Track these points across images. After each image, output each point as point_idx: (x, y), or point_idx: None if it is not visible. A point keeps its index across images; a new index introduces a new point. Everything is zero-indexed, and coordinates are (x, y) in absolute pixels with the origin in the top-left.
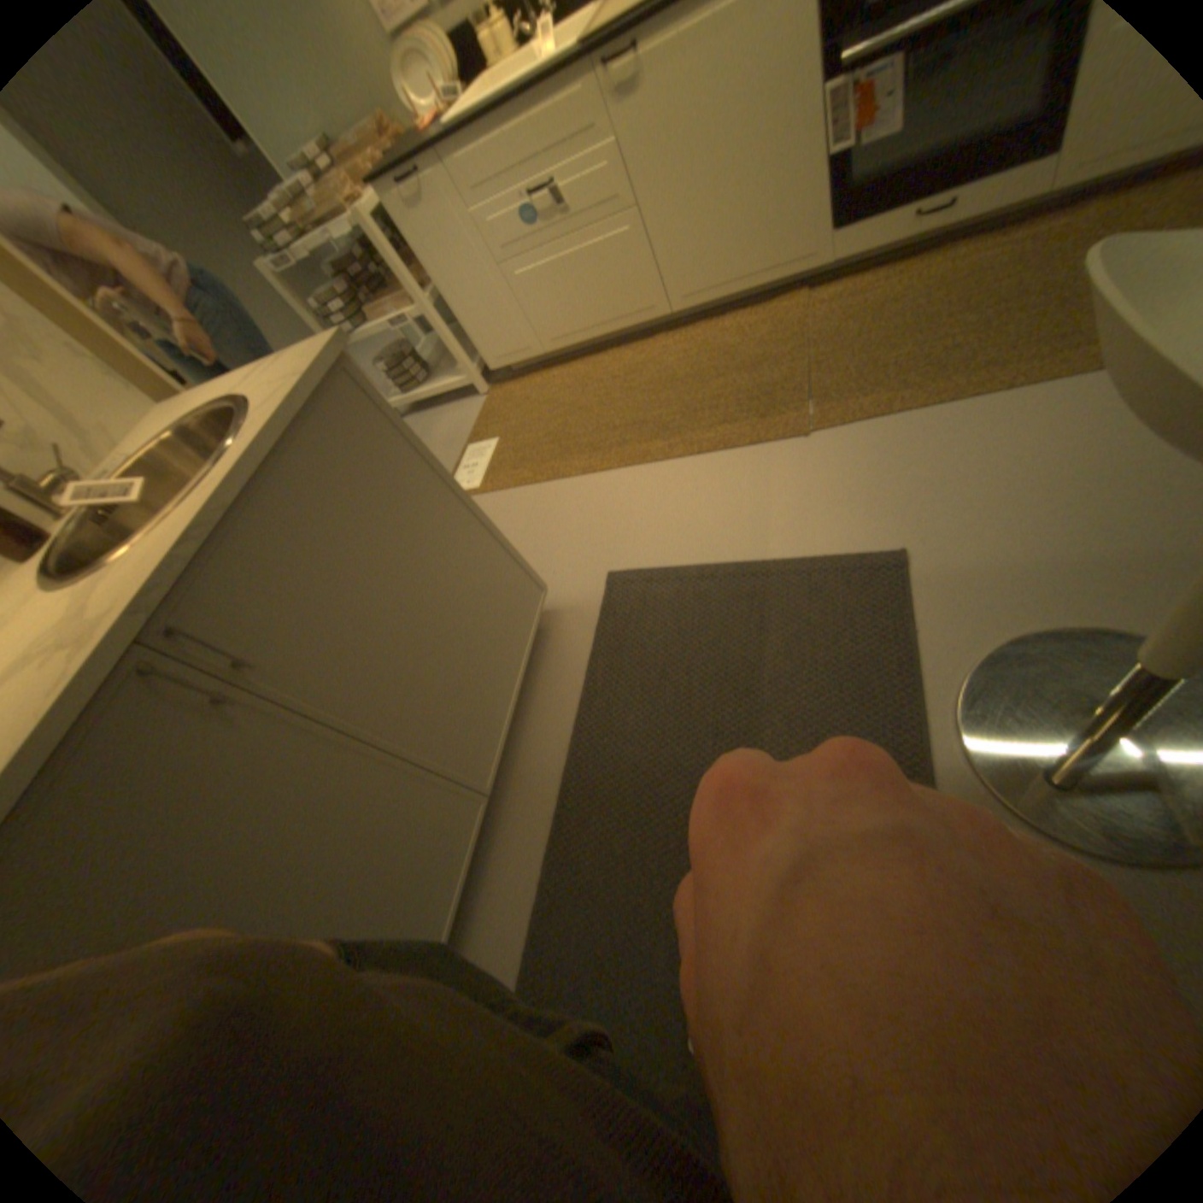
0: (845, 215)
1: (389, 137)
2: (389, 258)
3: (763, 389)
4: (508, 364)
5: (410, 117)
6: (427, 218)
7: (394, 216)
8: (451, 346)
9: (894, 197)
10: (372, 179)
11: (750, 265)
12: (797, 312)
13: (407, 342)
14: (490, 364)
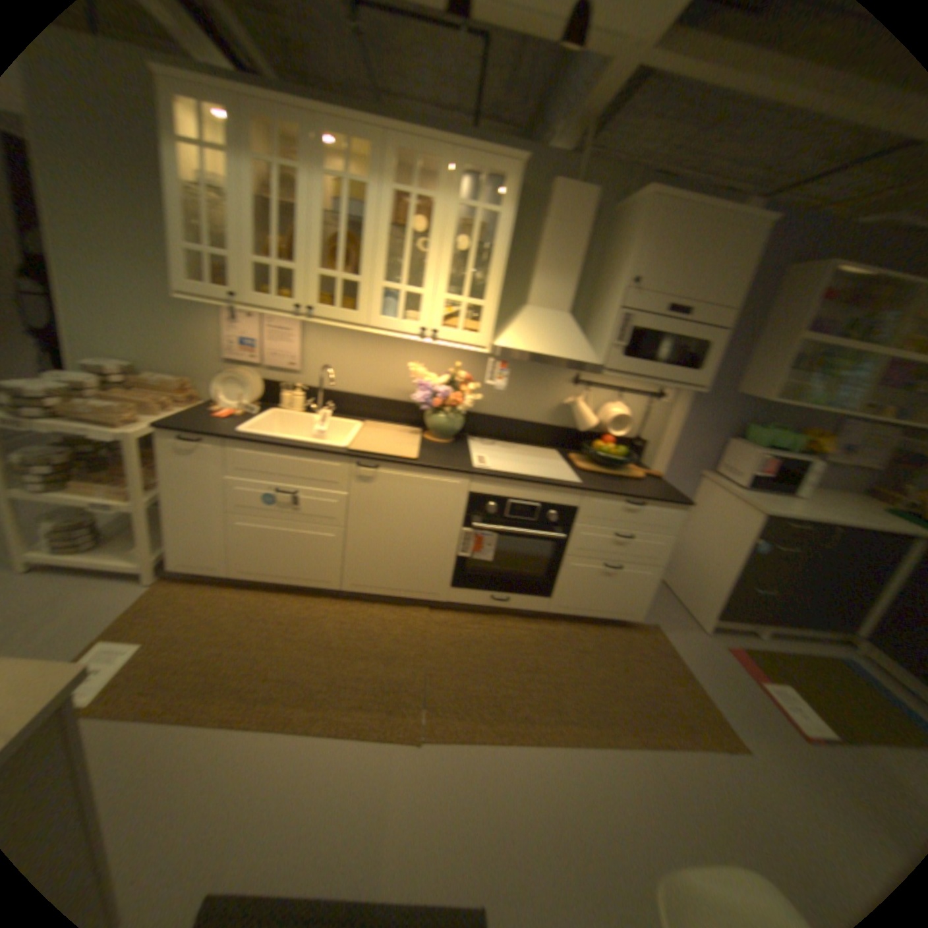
0: (455, 584)
1: (181, 398)
2: (126, 473)
3: (390, 687)
4: (183, 574)
5: (205, 394)
6: (182, 467)
7: (154, 453)
8: (136, 545)
9: (480, 587)
10: (154, 430)
11: (398, 586)
12: (418, 626)
13: (87, 516)
14: (165, 568)
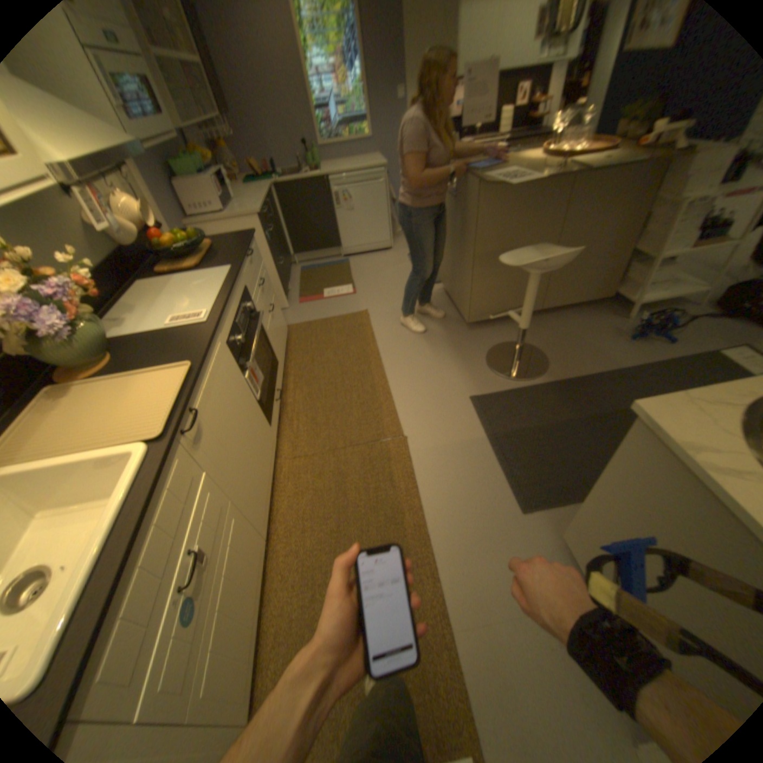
0: (269, 421)
1: None
2: None
3: (366, 466)
4: None
5: None
6: None
7: None
8: None
9: (271, 403)
10: None
11: (267, 473)
12: (298, 463)
13: None
14: None
